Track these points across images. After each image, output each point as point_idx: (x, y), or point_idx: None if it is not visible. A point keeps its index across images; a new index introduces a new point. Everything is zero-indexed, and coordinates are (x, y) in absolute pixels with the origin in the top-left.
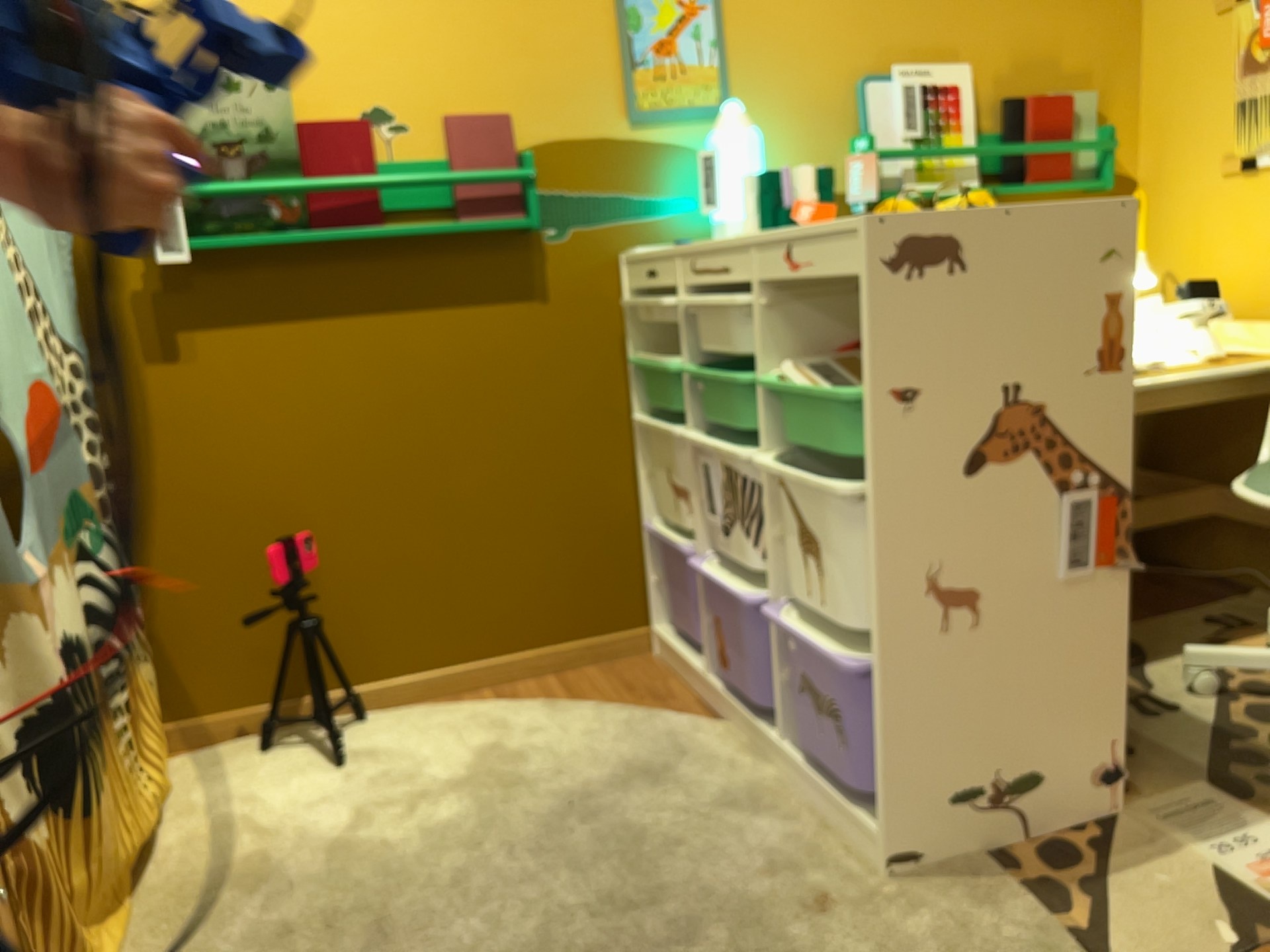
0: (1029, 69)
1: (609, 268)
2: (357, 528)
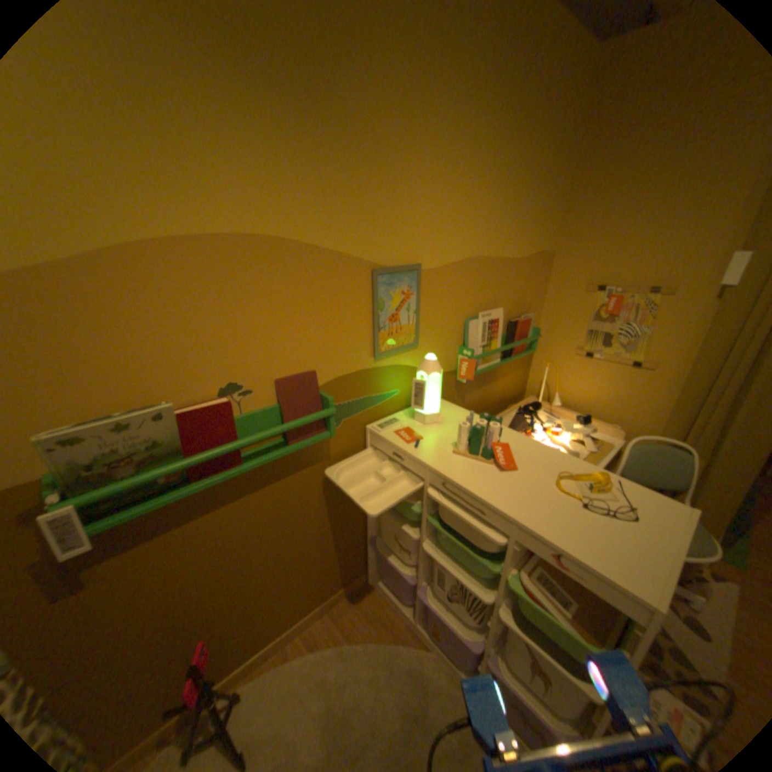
0: (517, 304)
1: (360, 433)
2: (226, 611)
